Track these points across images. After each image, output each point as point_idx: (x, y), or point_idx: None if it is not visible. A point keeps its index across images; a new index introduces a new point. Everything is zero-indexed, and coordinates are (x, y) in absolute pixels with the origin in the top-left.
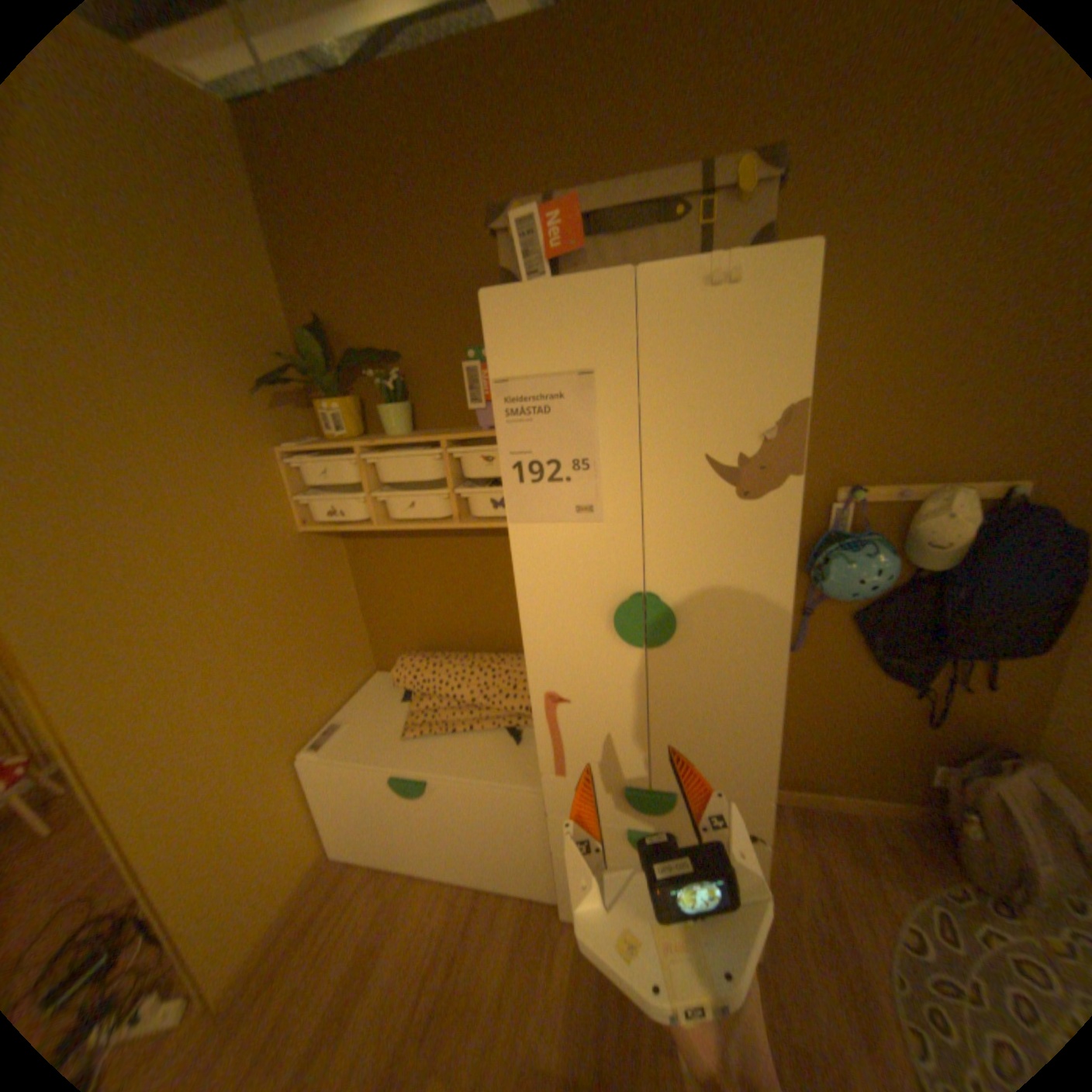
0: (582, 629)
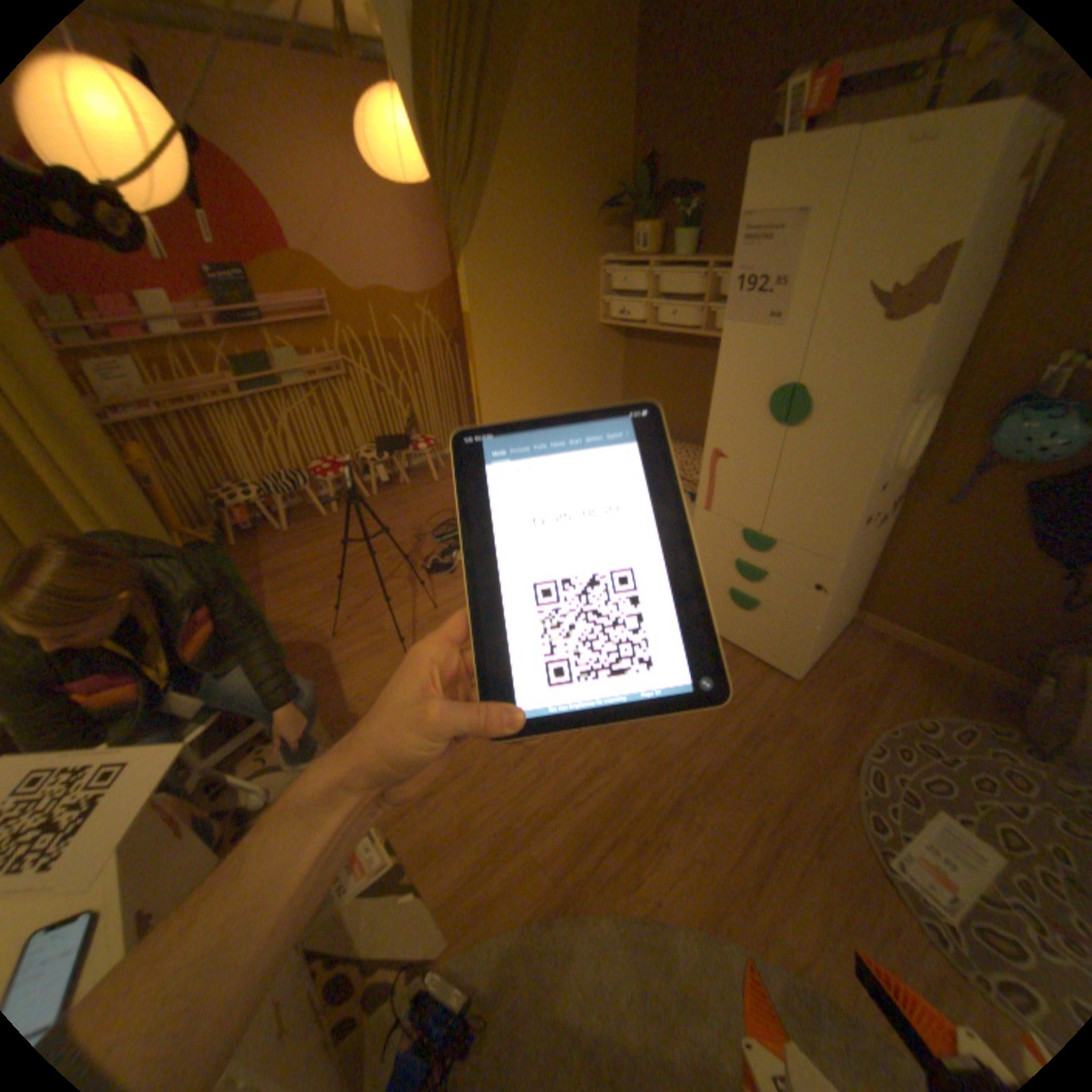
0: (748, 406)
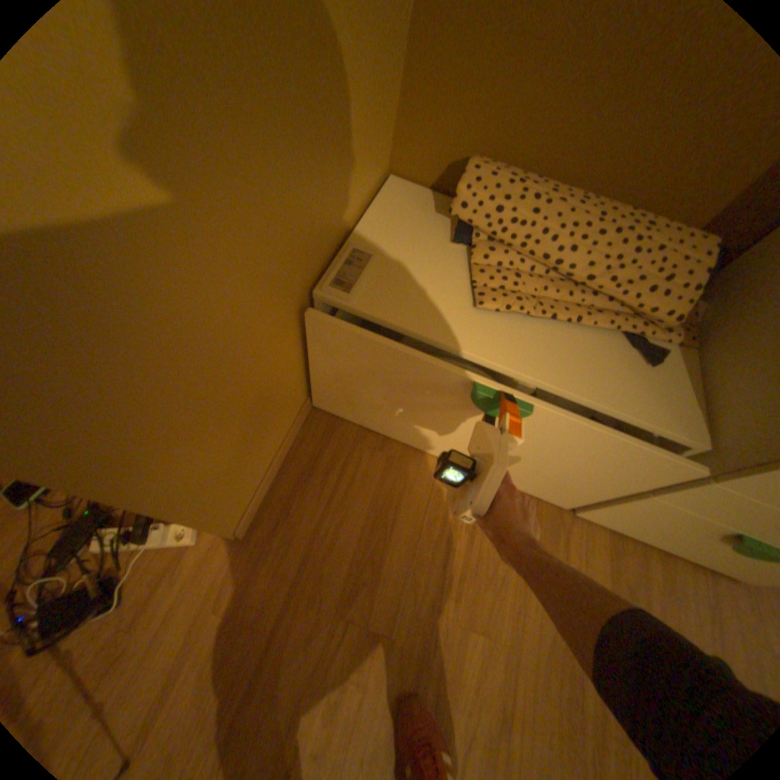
0: None
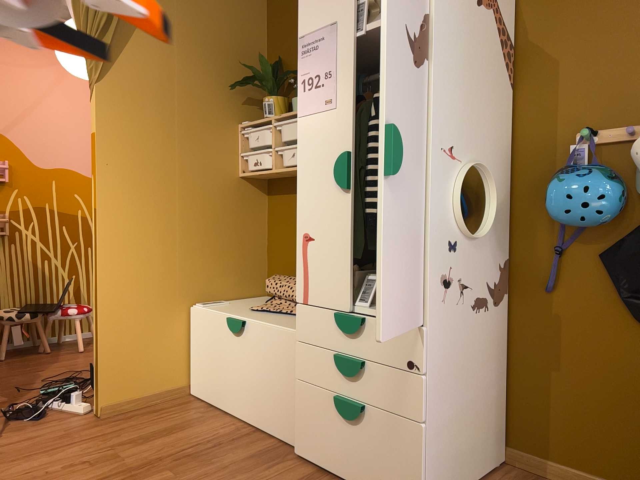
0: (323, 182)
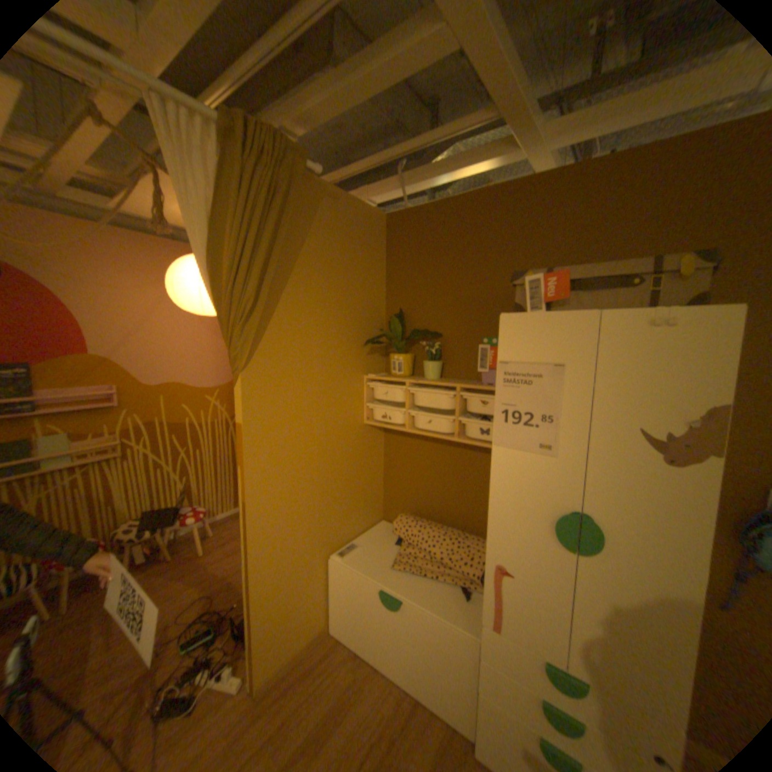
0: (531, 527)
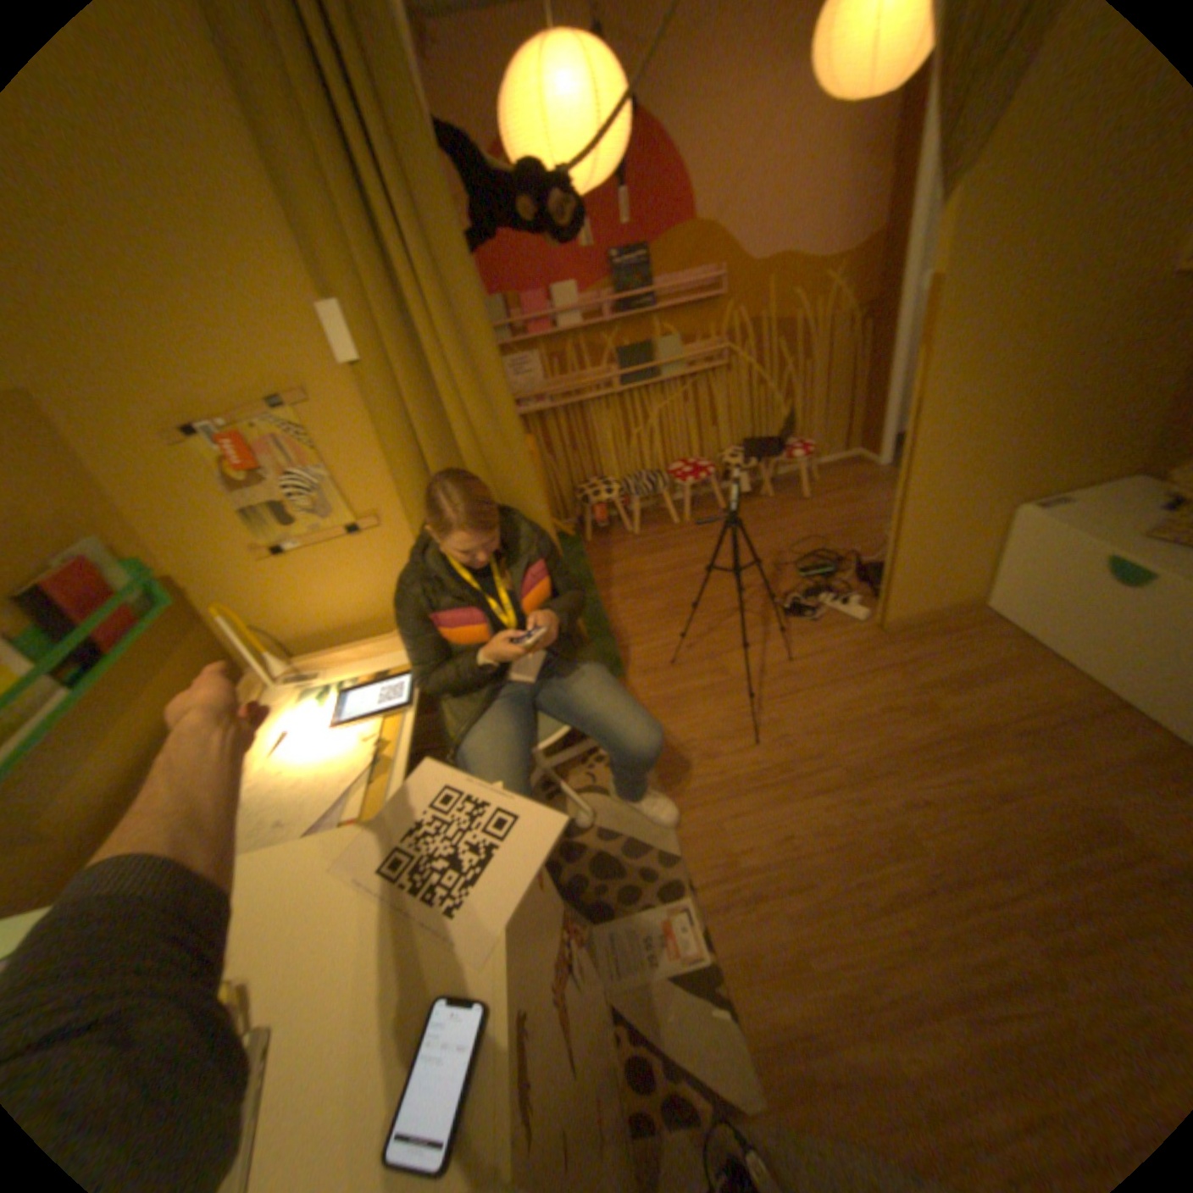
0: None
